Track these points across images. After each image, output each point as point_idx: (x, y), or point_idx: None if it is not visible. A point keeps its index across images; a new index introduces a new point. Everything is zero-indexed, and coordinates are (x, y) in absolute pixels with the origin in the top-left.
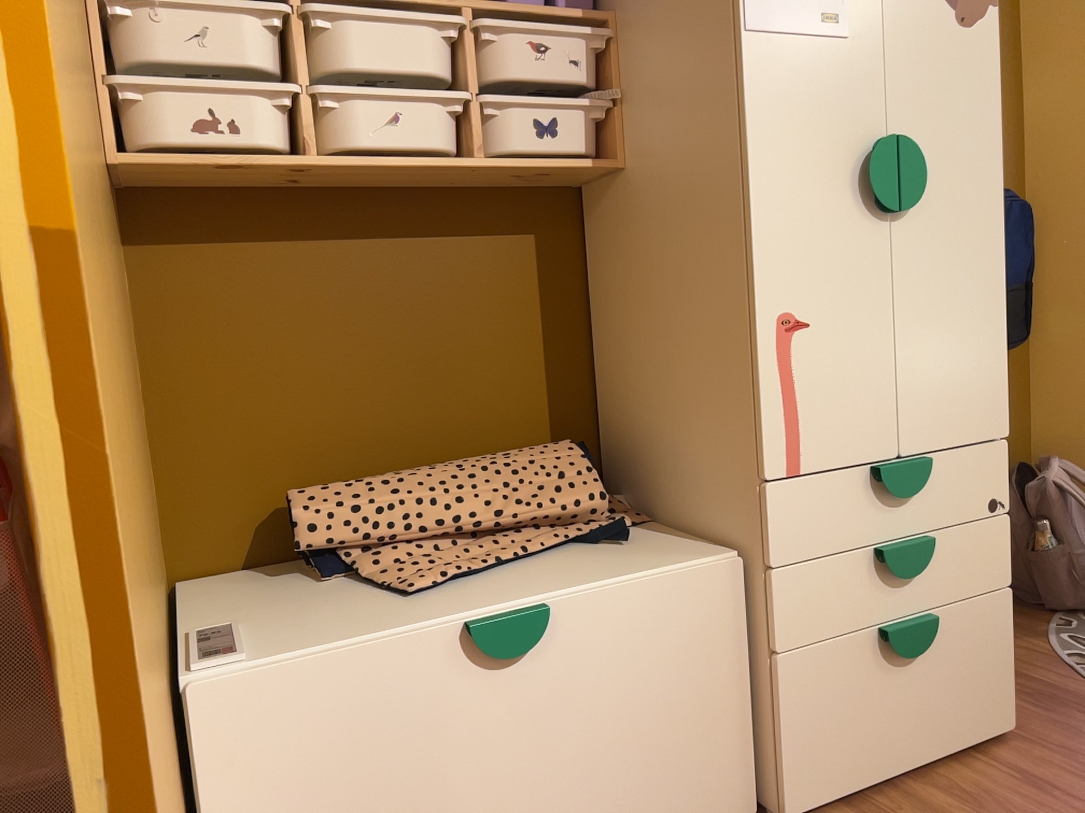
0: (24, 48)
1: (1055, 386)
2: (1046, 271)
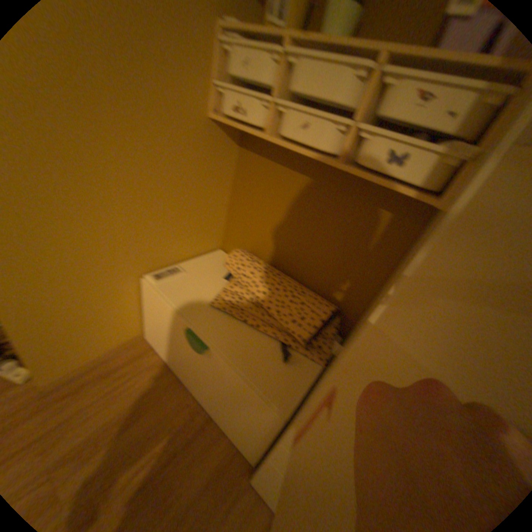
0: None
1: None
2: None
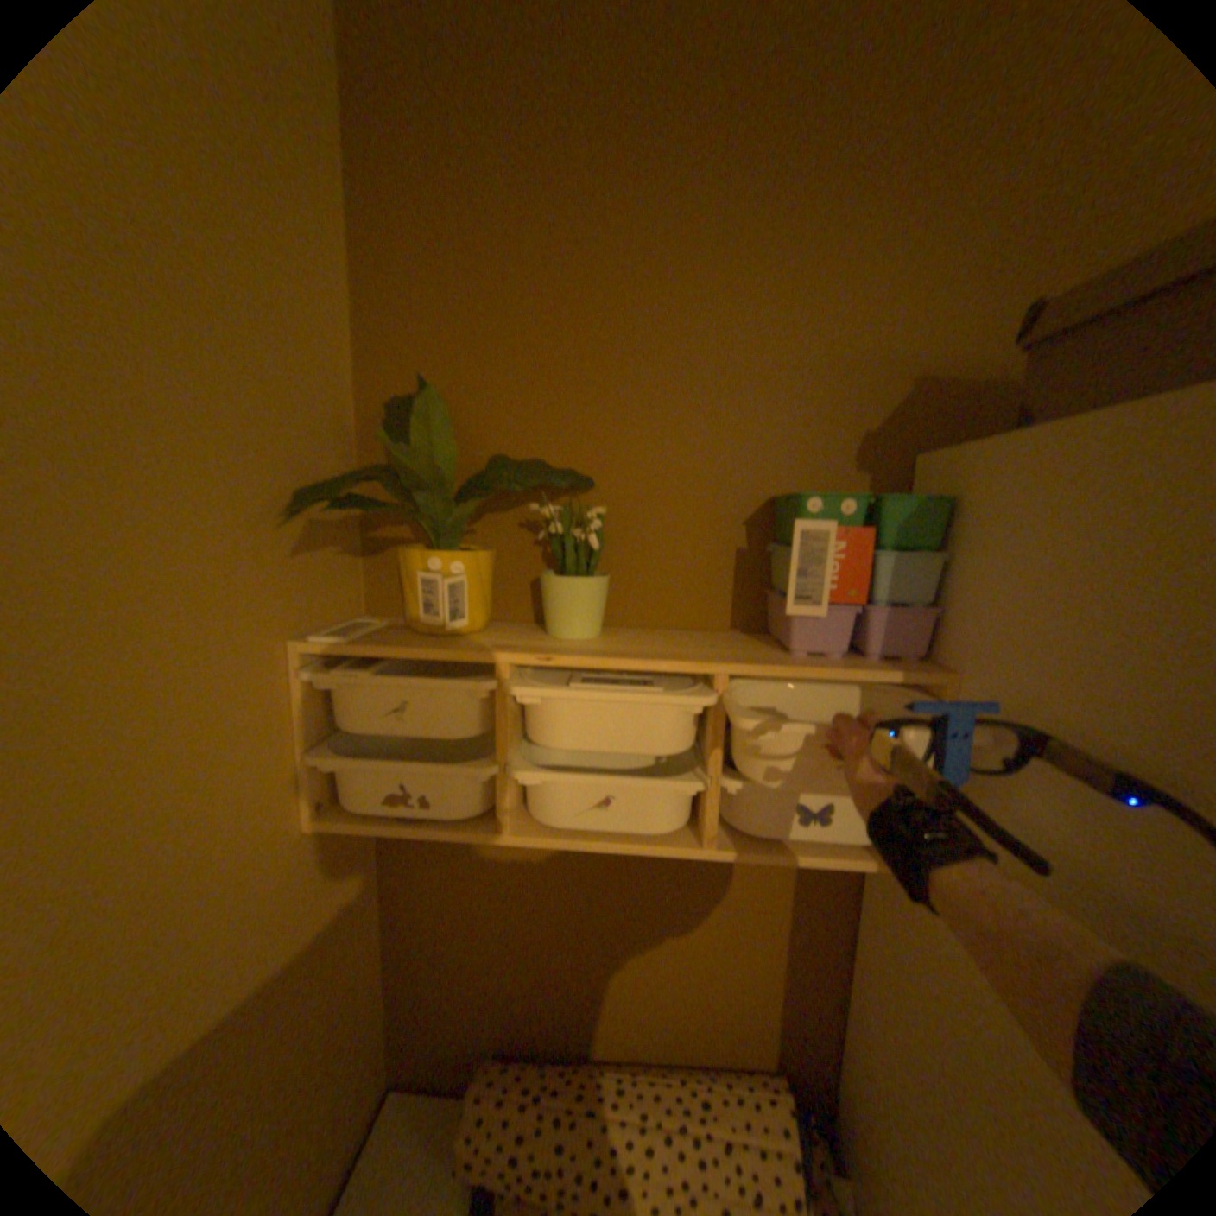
0: None
1: None
2: None
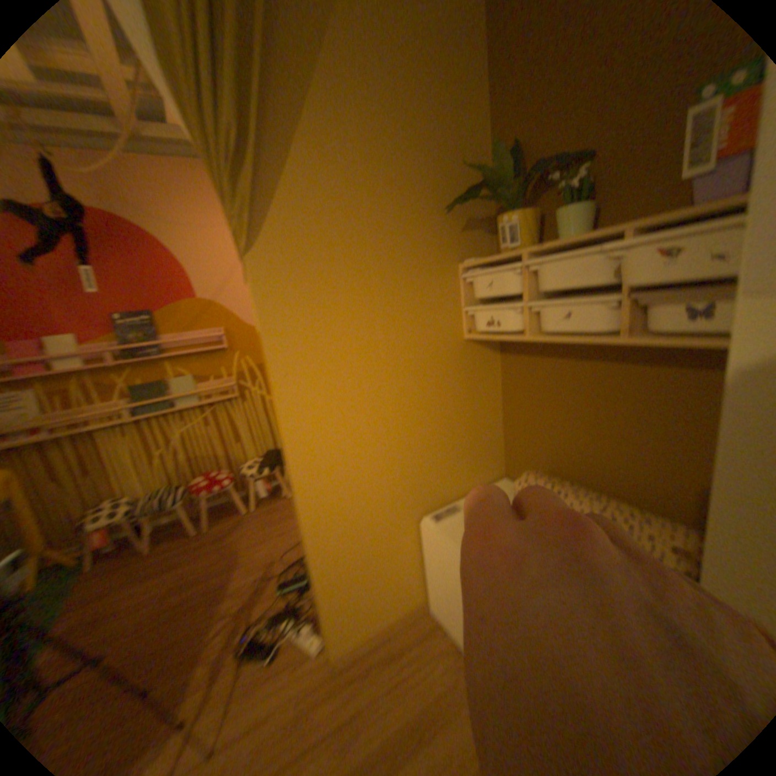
0: (278, 398)
1: None
2: None
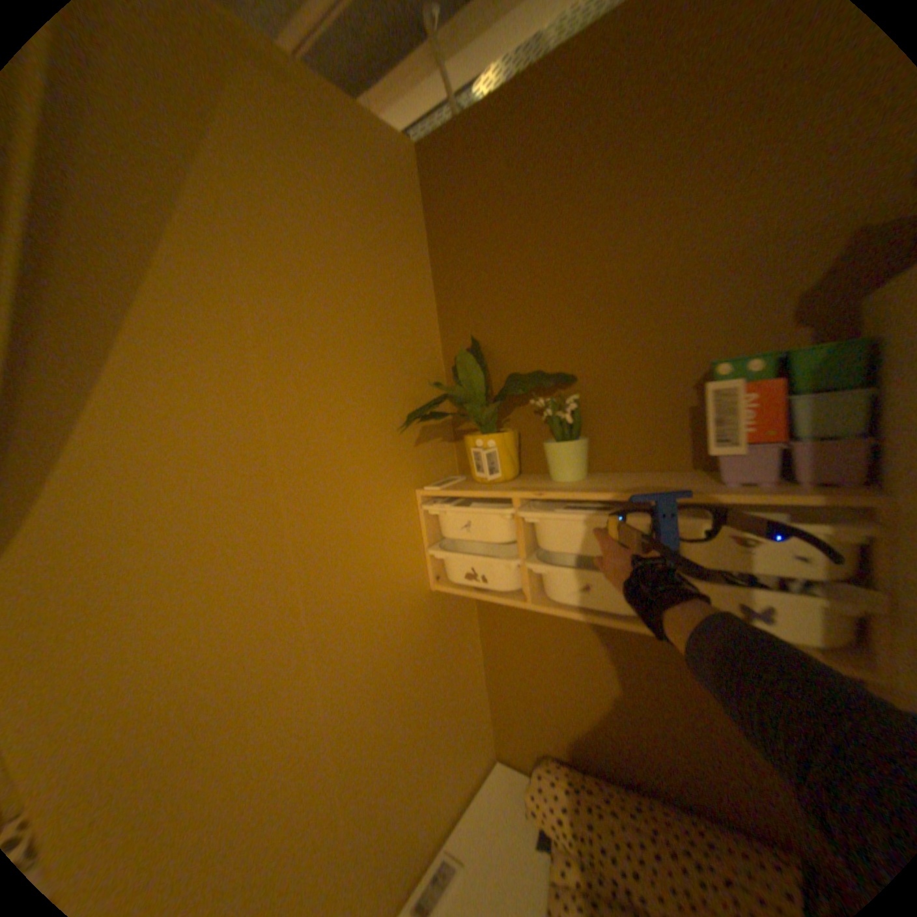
0: None
1: None
2: None
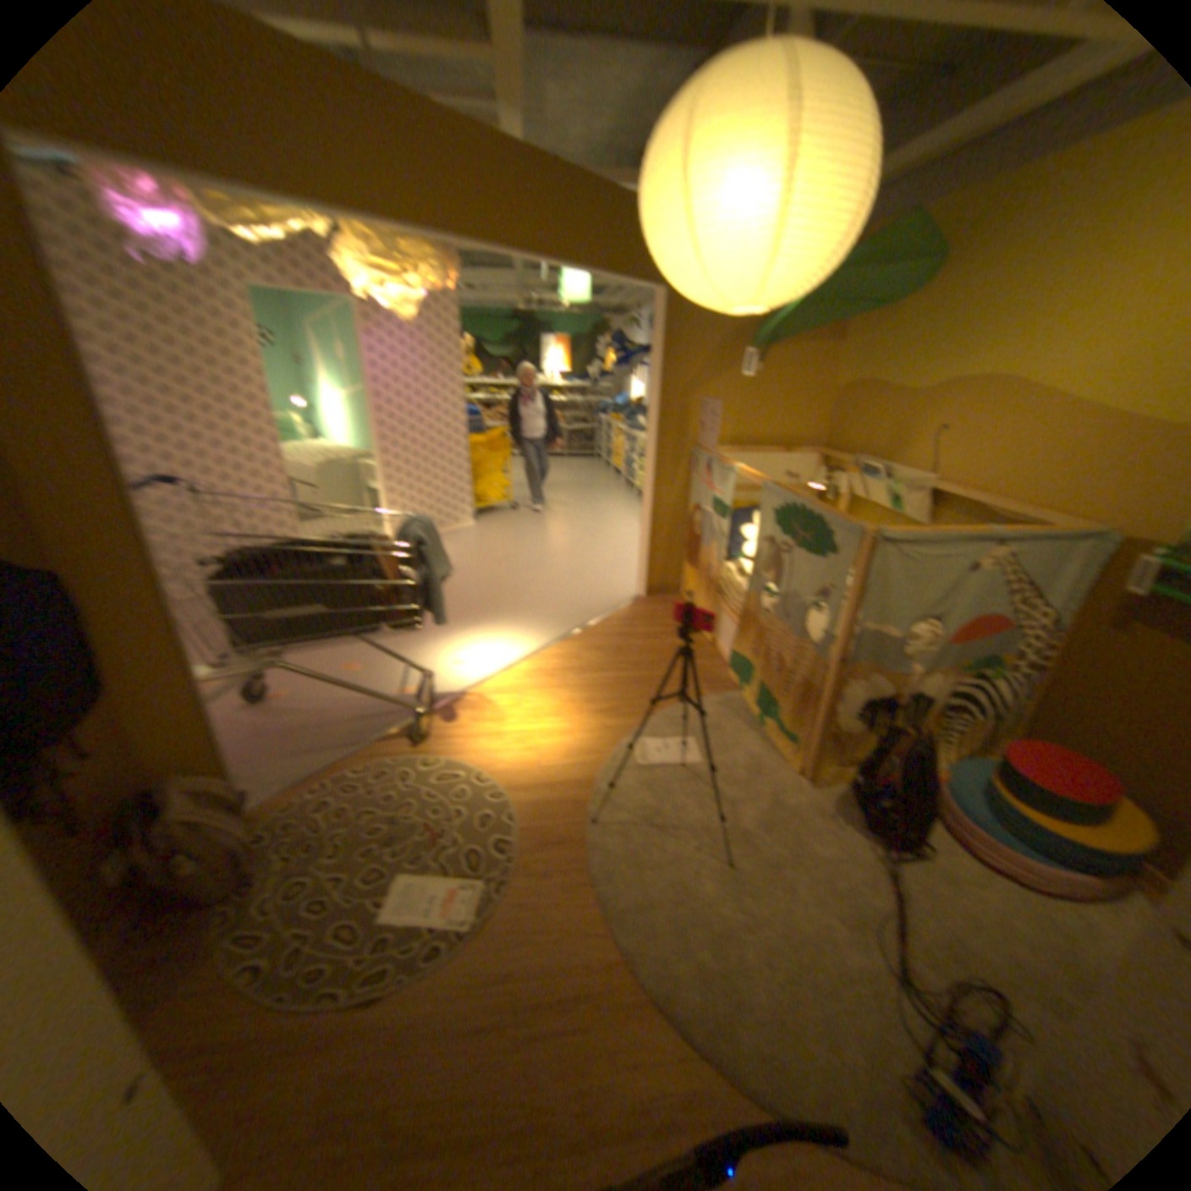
0: None
1: (154, 713)
2: (109, 619)
